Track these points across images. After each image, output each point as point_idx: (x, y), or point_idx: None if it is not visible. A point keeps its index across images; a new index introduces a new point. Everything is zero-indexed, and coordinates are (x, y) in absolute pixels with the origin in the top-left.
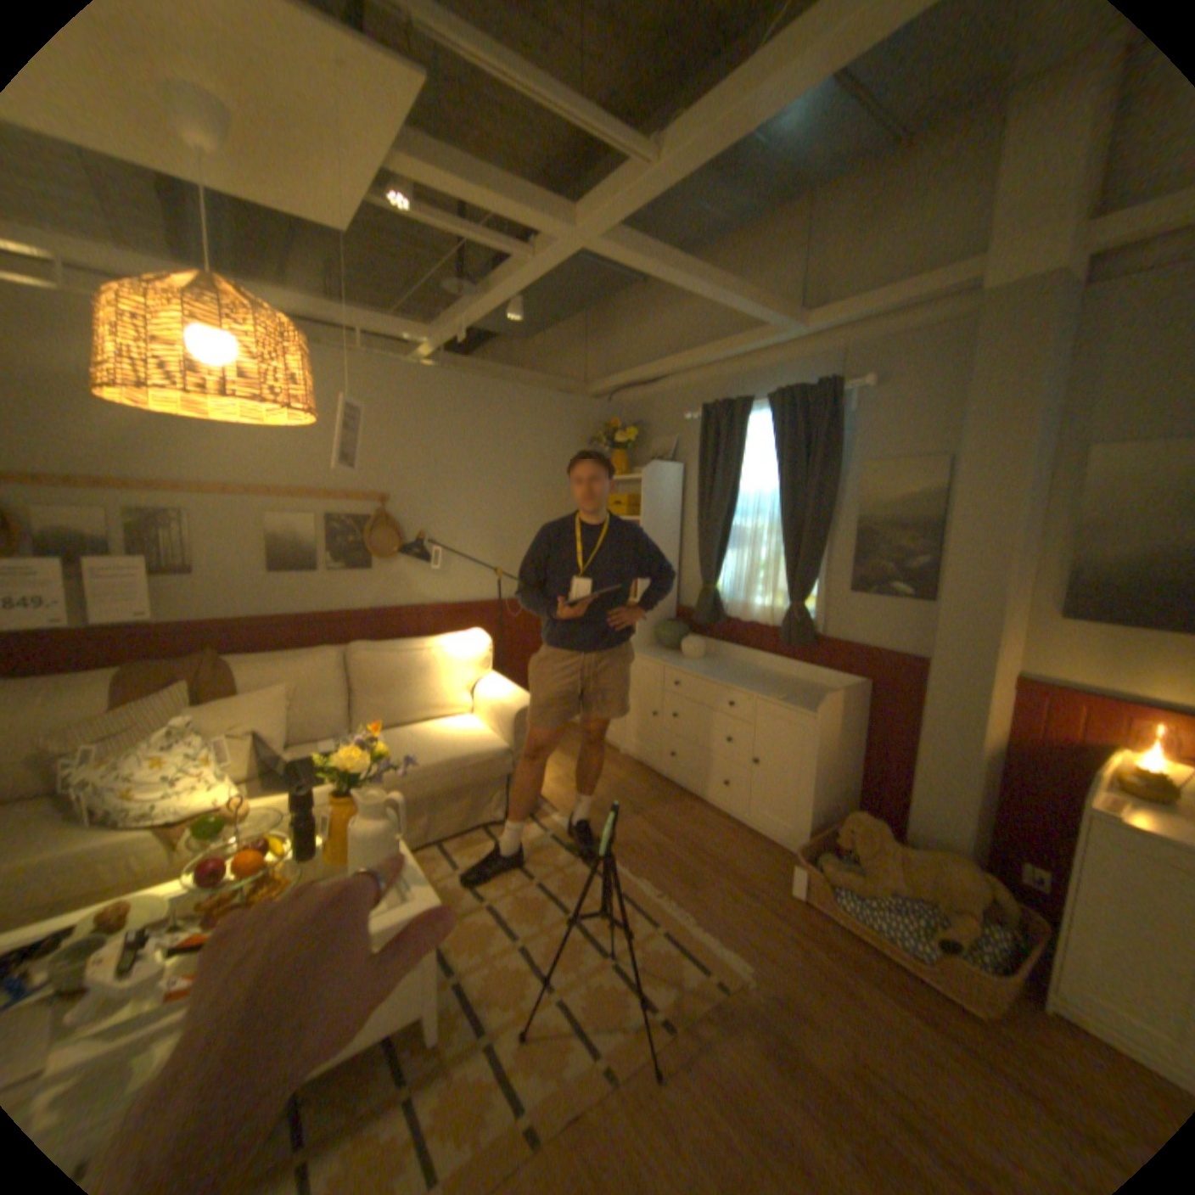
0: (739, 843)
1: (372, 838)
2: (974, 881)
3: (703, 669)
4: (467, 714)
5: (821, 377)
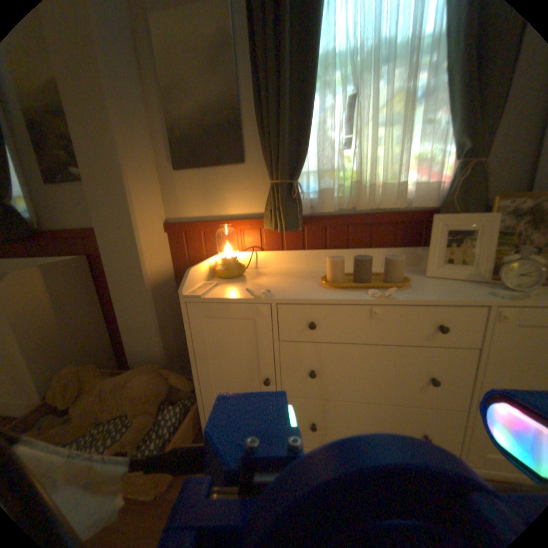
0: None
1: None
2: (151, 382)
3: None
4: None
5: None
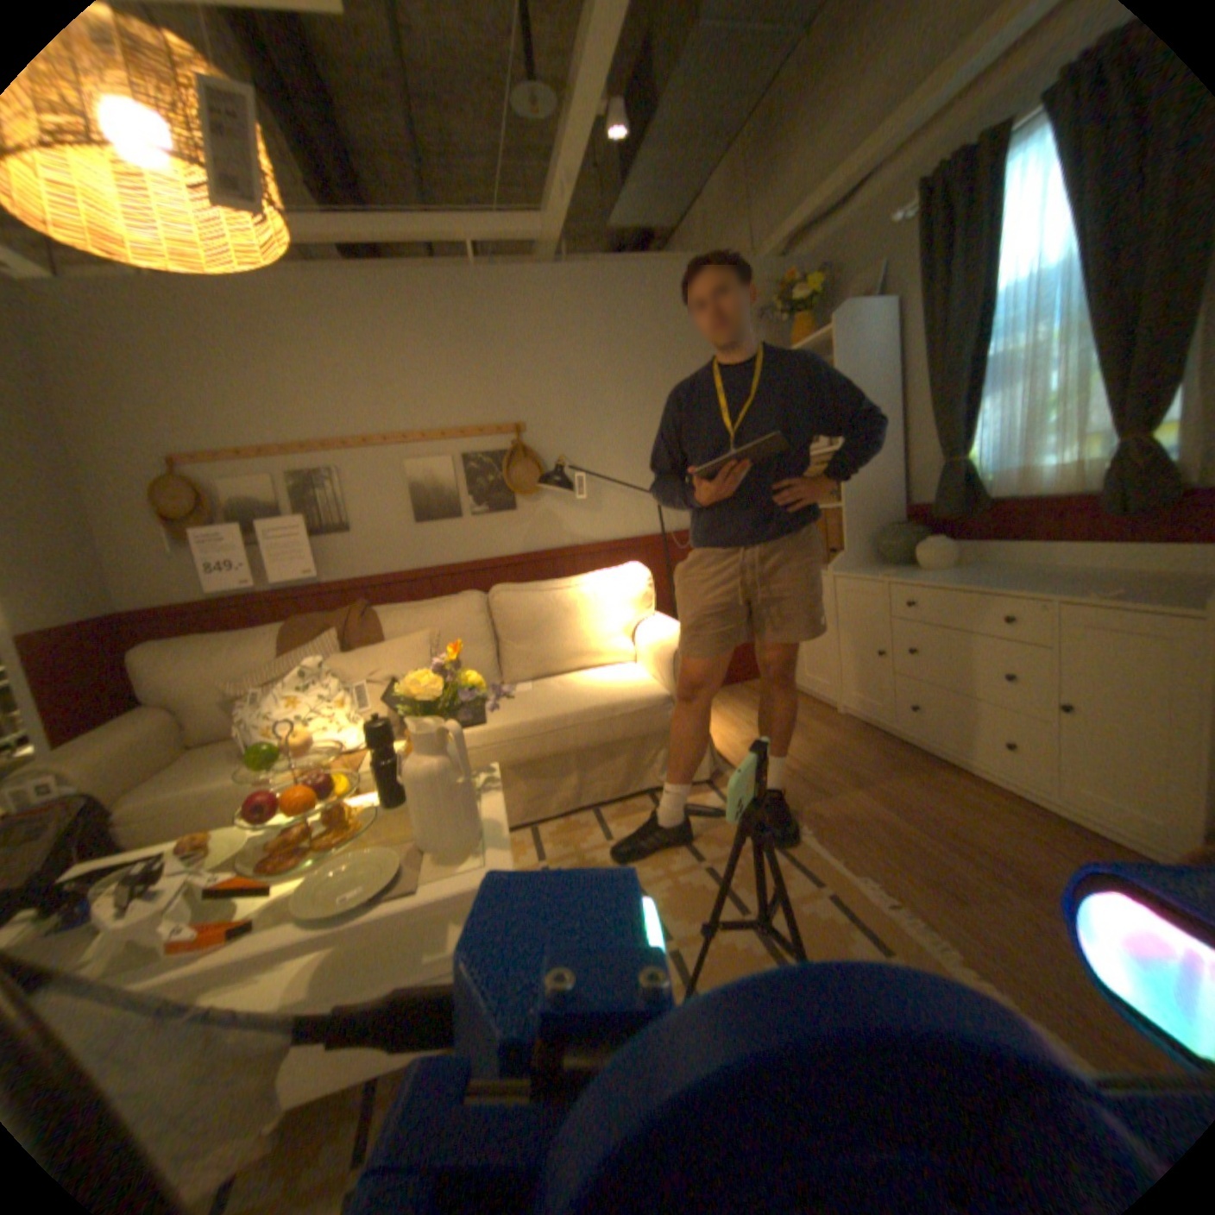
0: (1046, 840)
1: (424, 775)
2: None
3: (957, 577)
4: (630, 660)
5: None
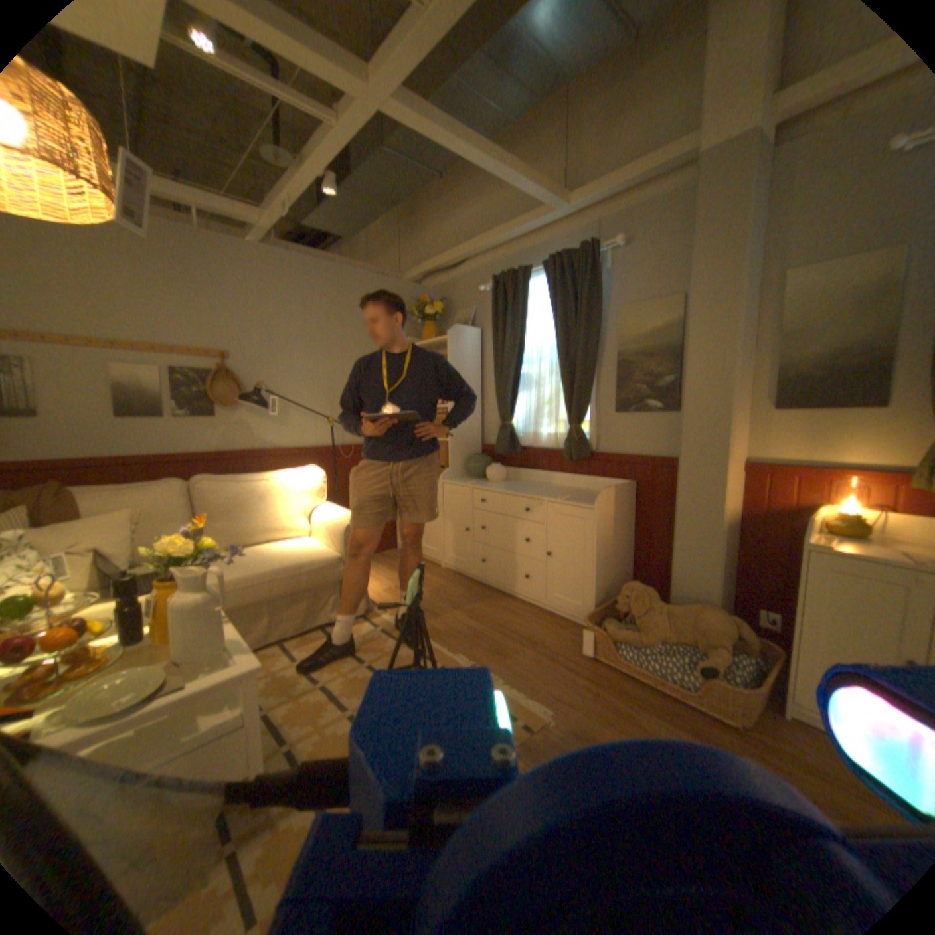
0: (539, 622)
1: (189, 607)
2: (724, 622)
3: (504, 487)
4: (306, 536)
5: (584, 243)
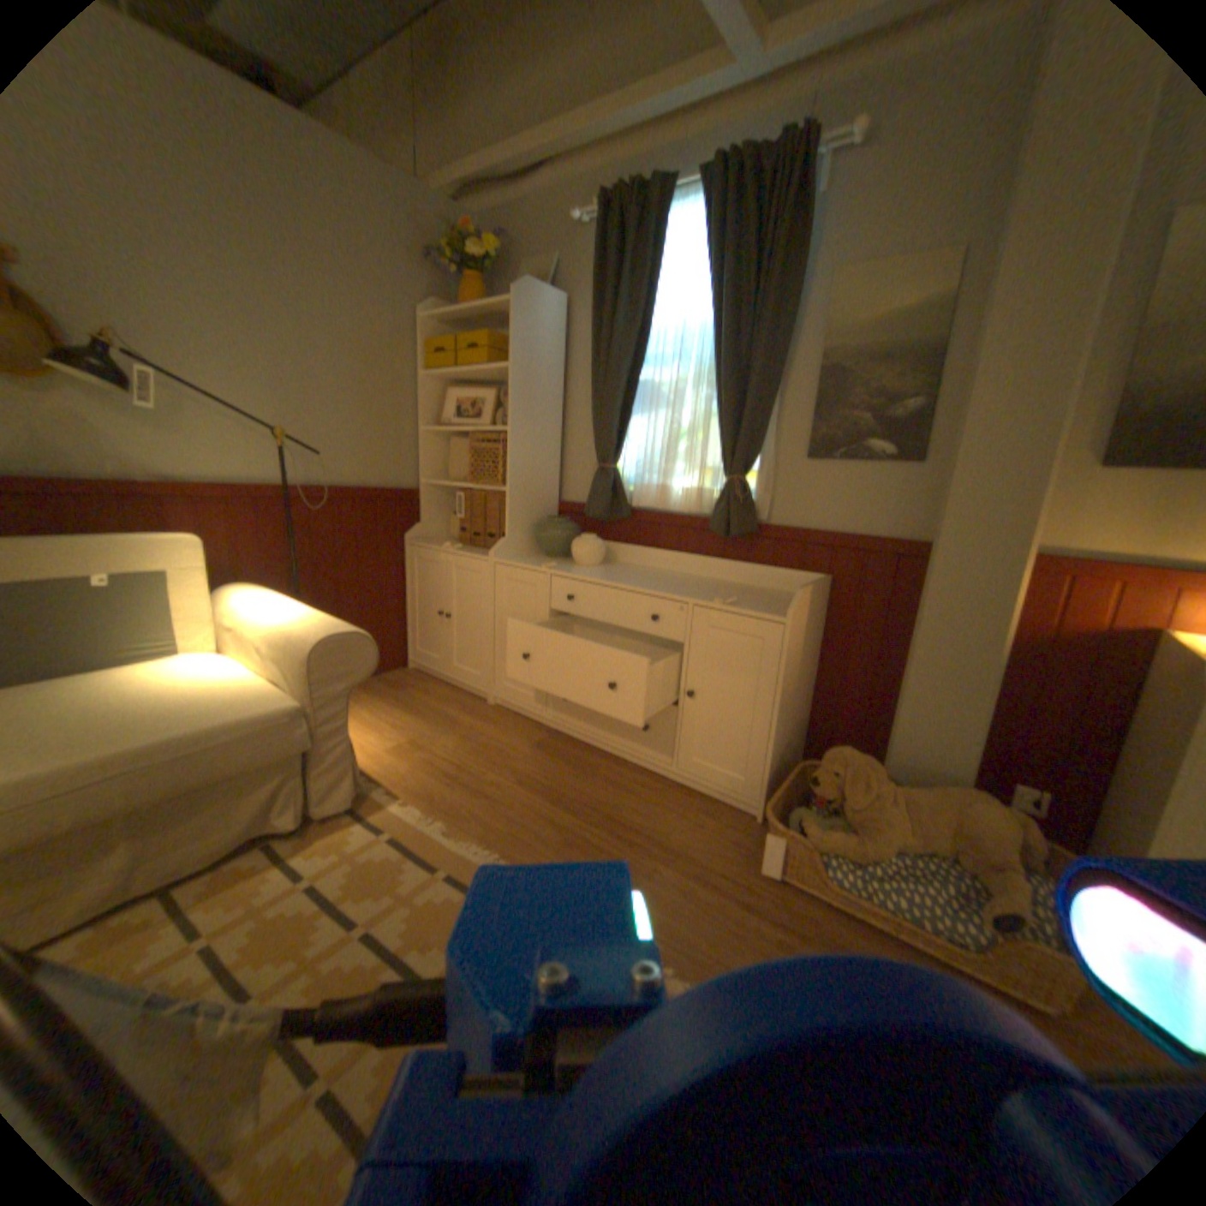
0: (669, 806)
1: None
2: (1006, 822)
3: (608, 576)
4: (228, 659)
5: (782, 137)
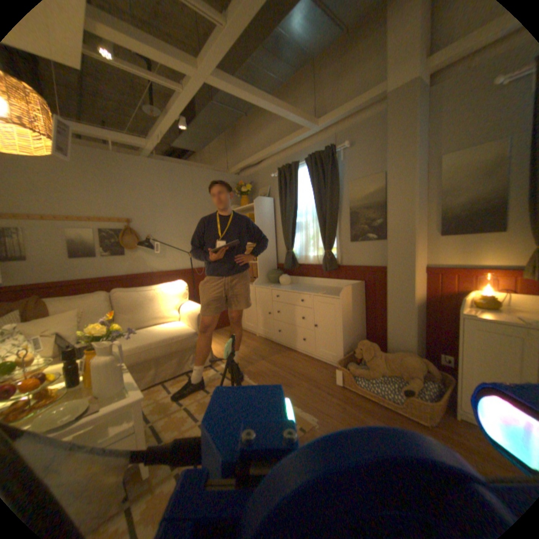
0: (312, 366)
1: (102, 364)
2: (418, 362)
3: (289, 287)
4: (177, 320)
5: (327, 147)
